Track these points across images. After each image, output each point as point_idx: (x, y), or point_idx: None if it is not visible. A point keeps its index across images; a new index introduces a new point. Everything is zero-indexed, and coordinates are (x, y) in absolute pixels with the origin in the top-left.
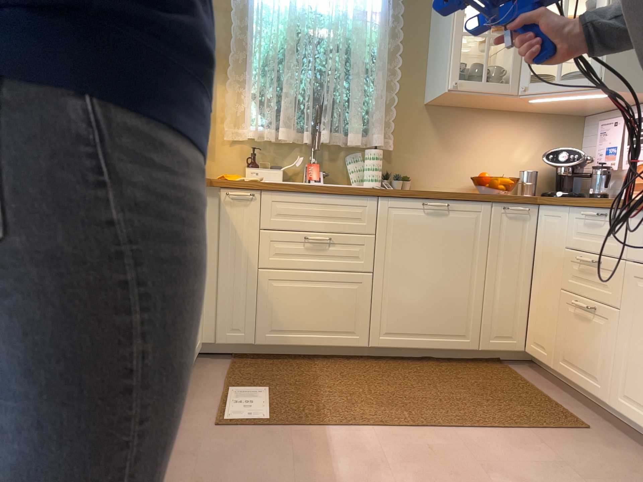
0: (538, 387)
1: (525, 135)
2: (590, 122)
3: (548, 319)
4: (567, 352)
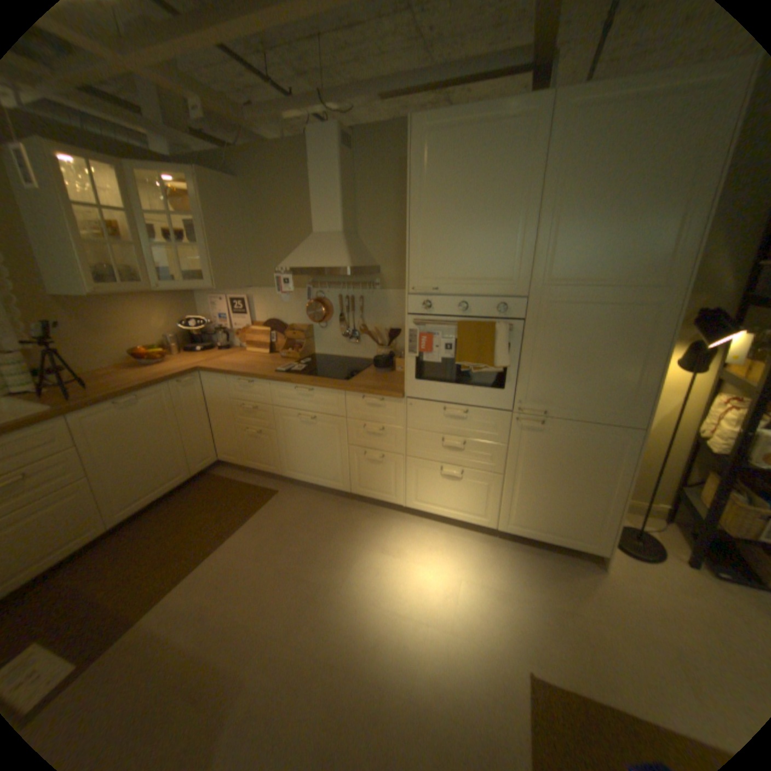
0: (237, 479)
1: (154, 308)
2: (197, 292)
3: (229, 440)
4: (249, 455)
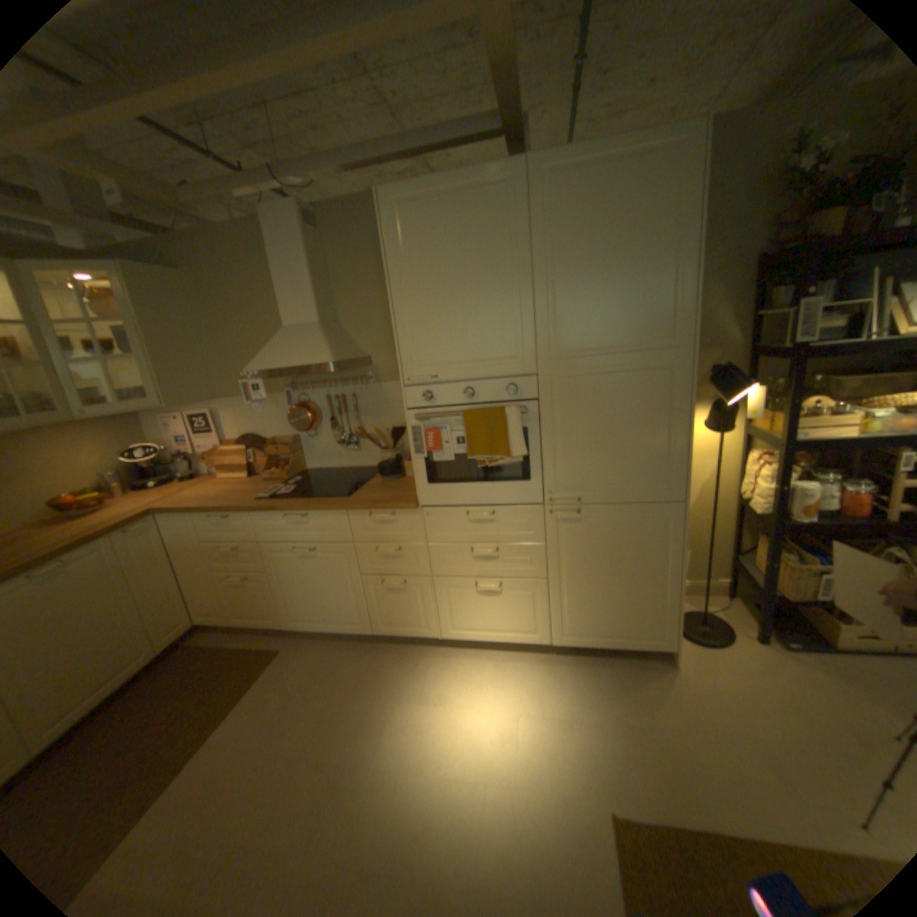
0: (222, 646)
1: (82, 441)
2: (141, 414)
3: (205, 597)
4: (234, 612)
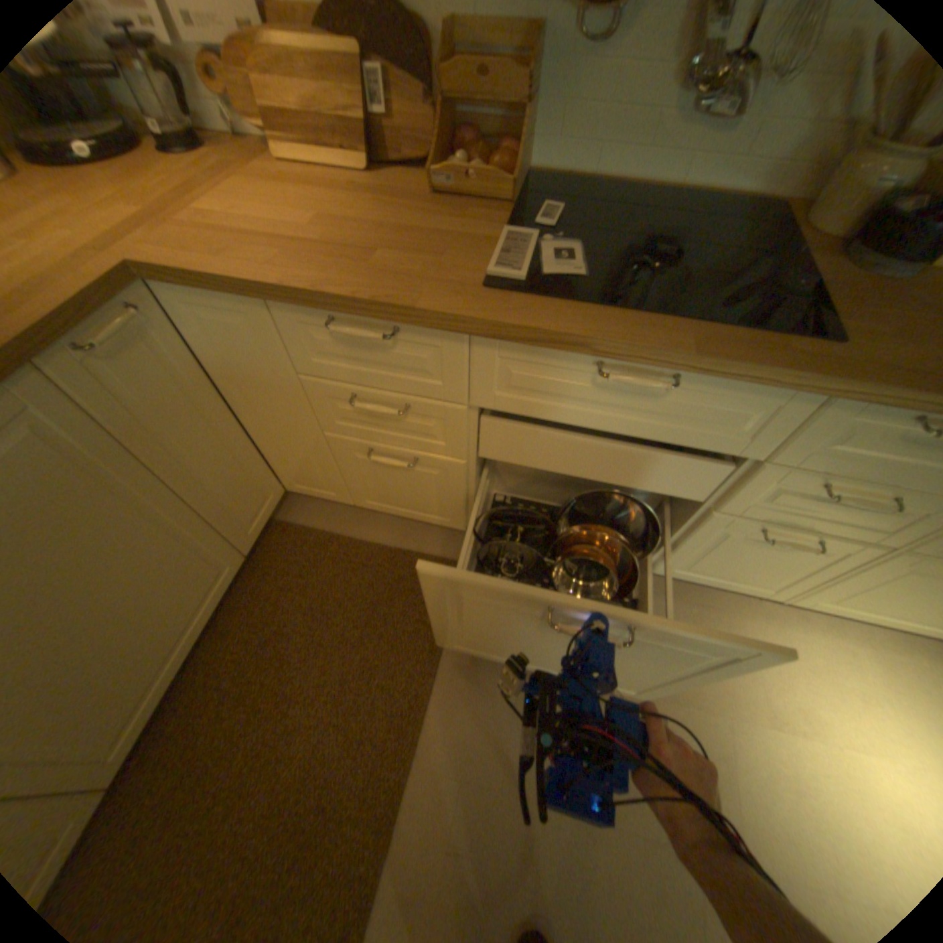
0: (350, 530)
1: None
2: None
3: (313, 462)
4: (375, 493)
